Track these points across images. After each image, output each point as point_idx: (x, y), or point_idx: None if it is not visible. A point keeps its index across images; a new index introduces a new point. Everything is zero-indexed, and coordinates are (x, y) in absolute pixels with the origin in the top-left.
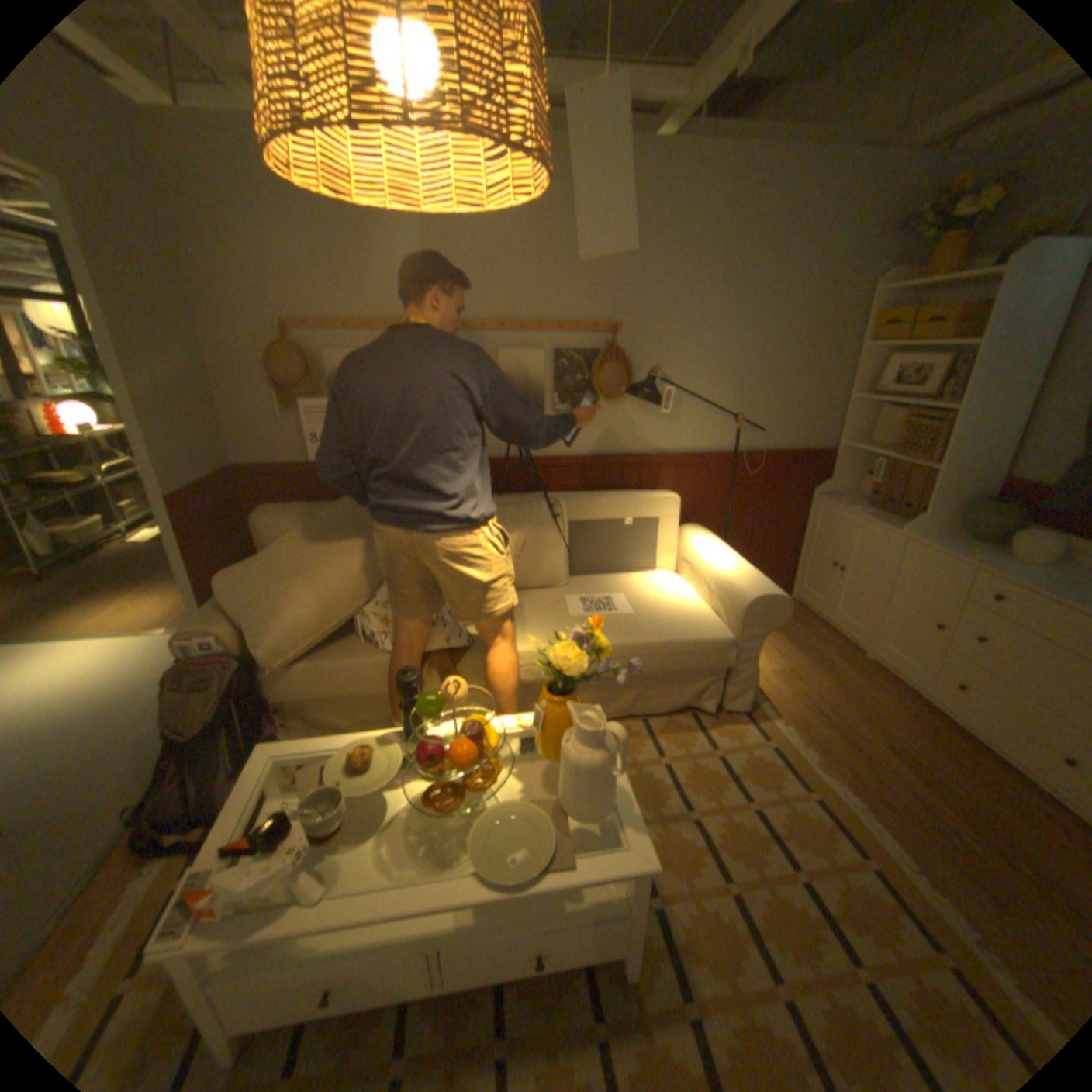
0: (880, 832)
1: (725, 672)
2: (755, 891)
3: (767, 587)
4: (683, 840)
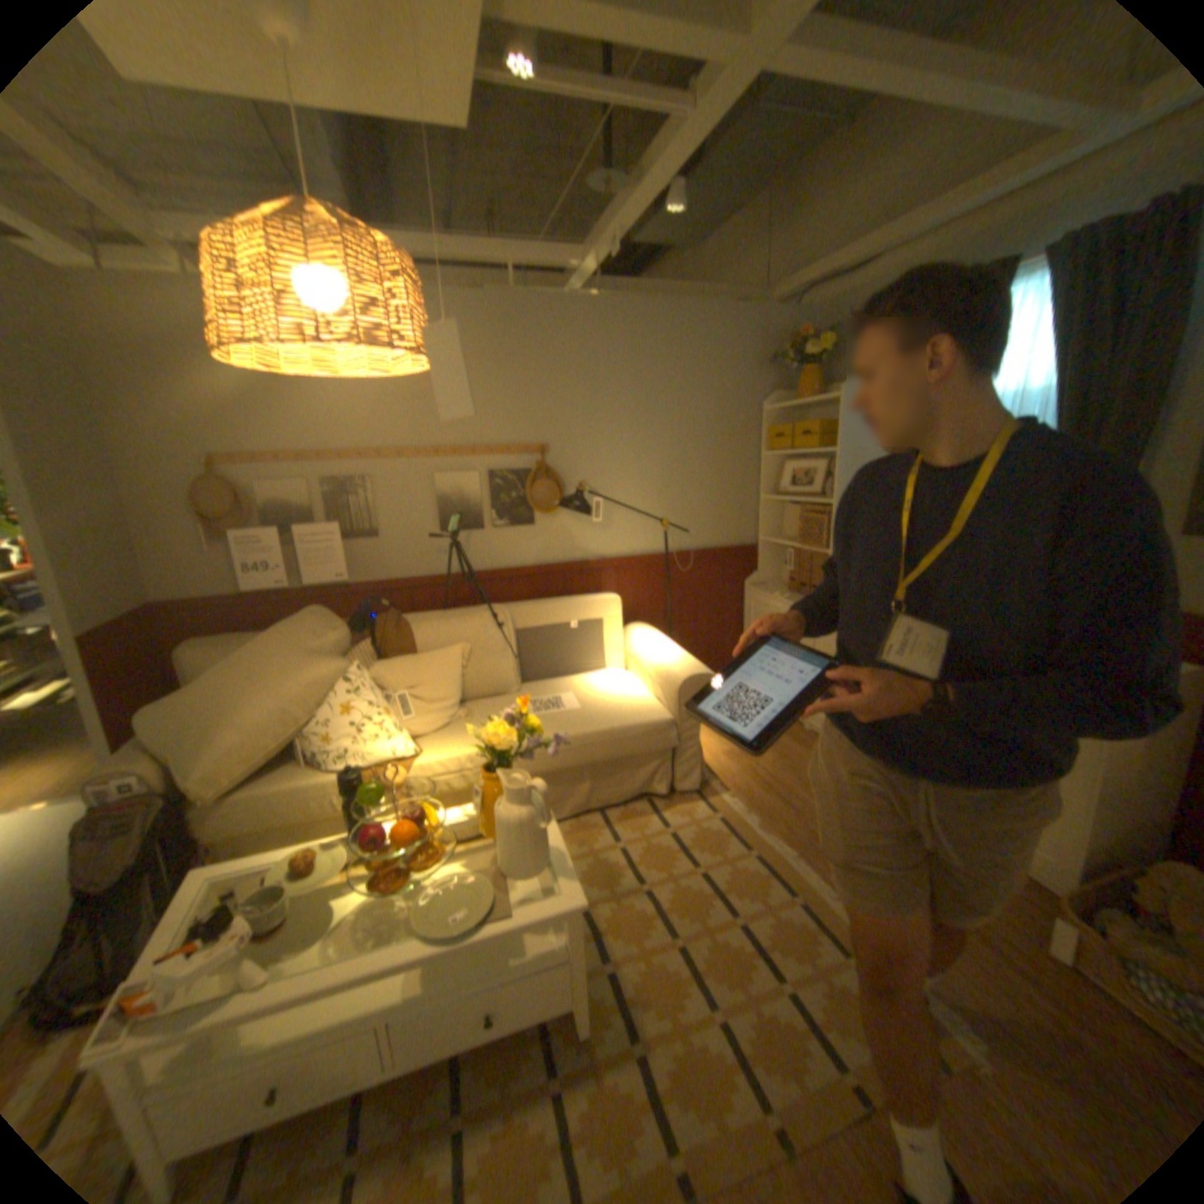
0: (807, 873)
1: (671, 753)
2: (697, 940)
3: (695, 668)
4: (634, 910)
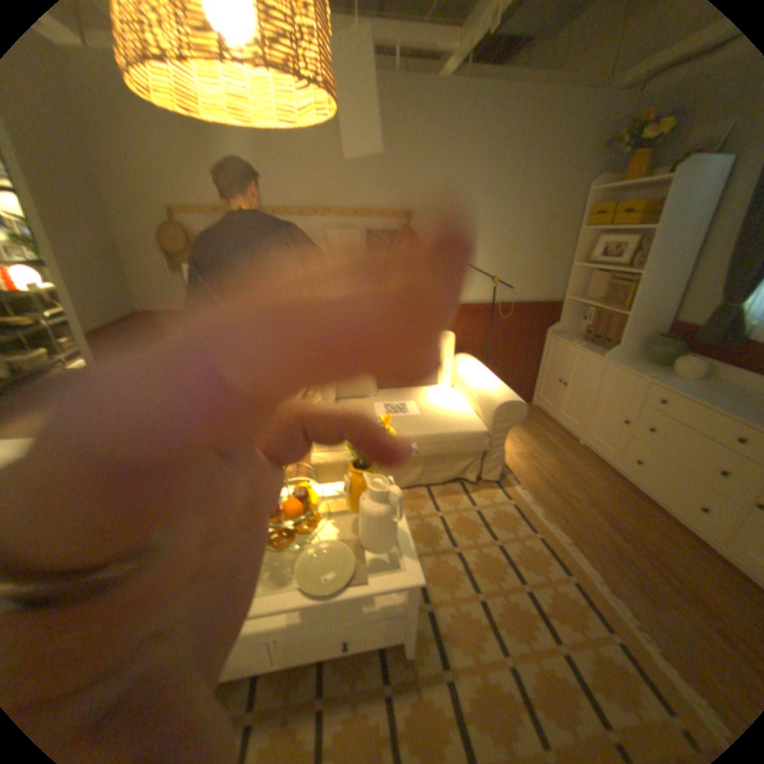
0: (580, 558)
1: (482, 454)
2: (494, 597)
3: (509, 395)
4: (448, 565)
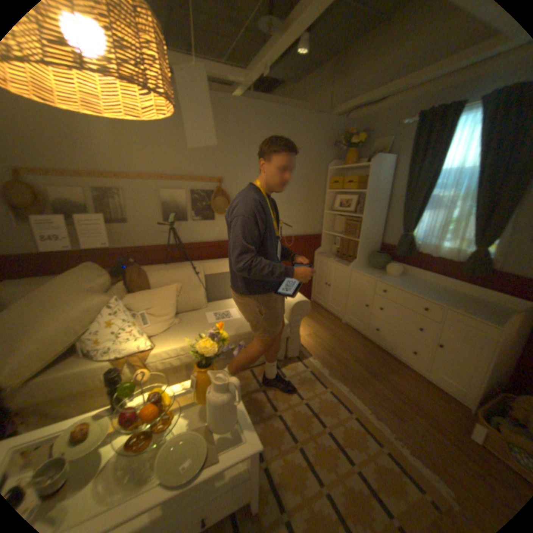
0: (355, 400)
1: (286, 339)
2: (308, 443)
3: (299, 297)
4: (274, 427)
